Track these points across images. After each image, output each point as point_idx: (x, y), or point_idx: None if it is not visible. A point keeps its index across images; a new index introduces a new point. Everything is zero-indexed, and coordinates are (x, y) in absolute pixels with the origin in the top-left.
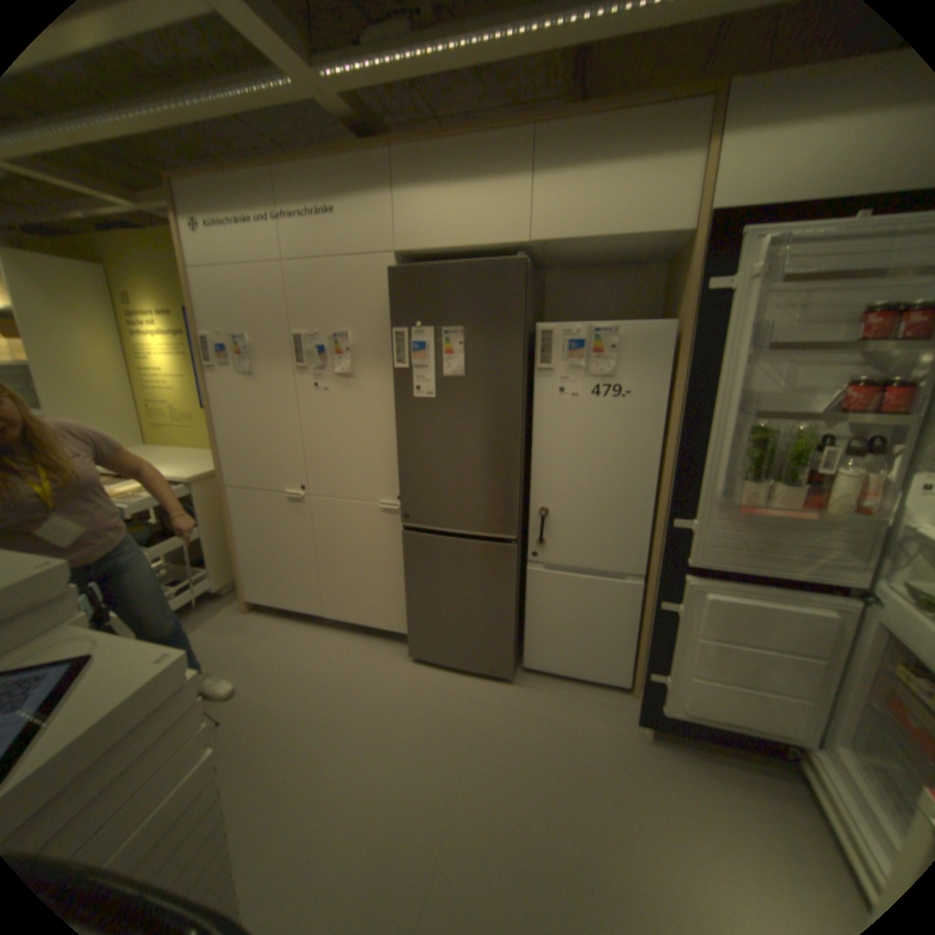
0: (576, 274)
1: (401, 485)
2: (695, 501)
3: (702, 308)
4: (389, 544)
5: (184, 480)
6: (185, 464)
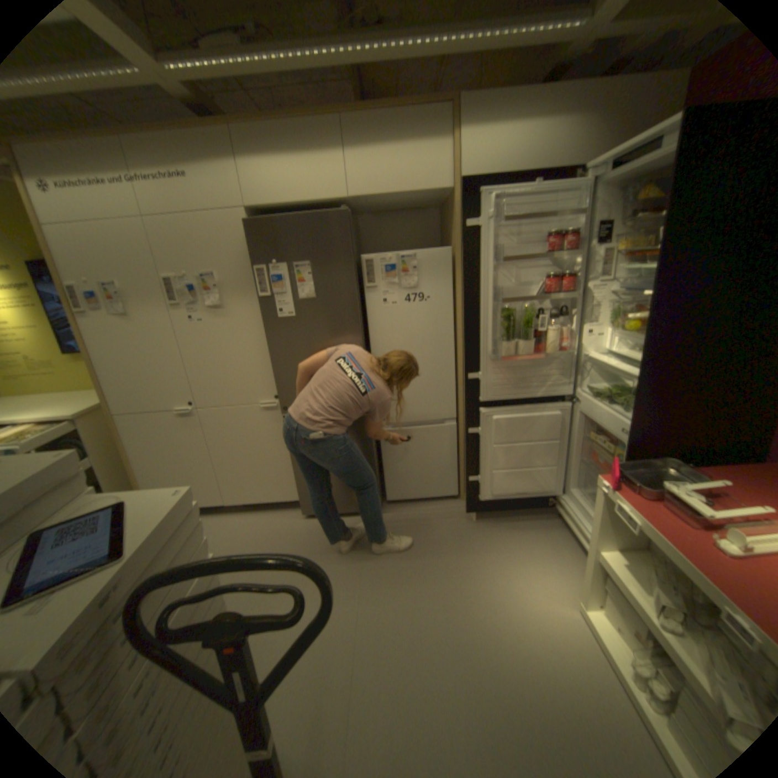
0: (380, 218)
1: (276, 387)
2: (478, 360)
3: (464, 239)
4: (274, 435)
5: (67, 419)
6: (62, 406)
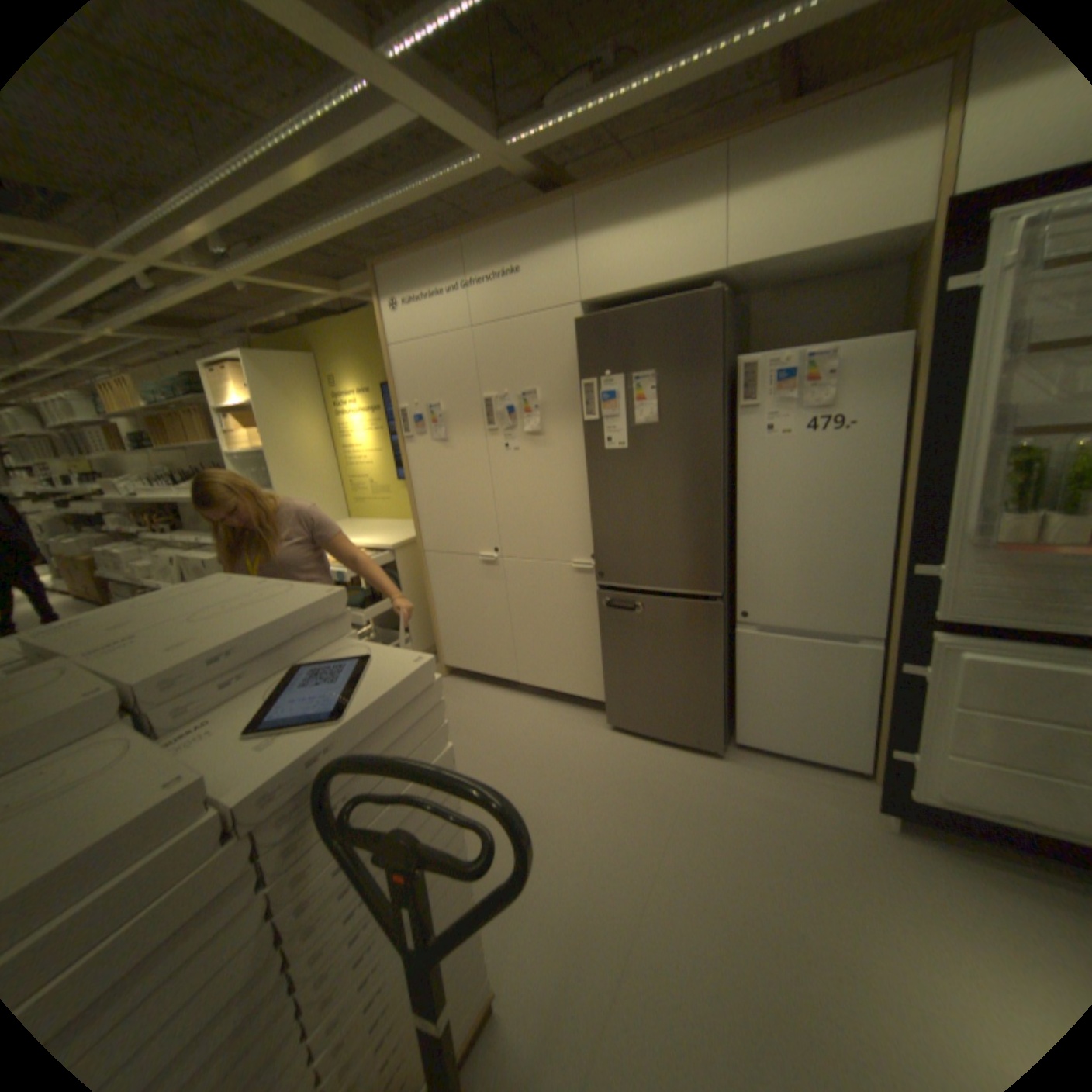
0: (788, 293)
1: (594, 544)
2: (943, 543)
3: (939, 314)
4: (584, 607)
5: (389, 549)
6: (389, 535)
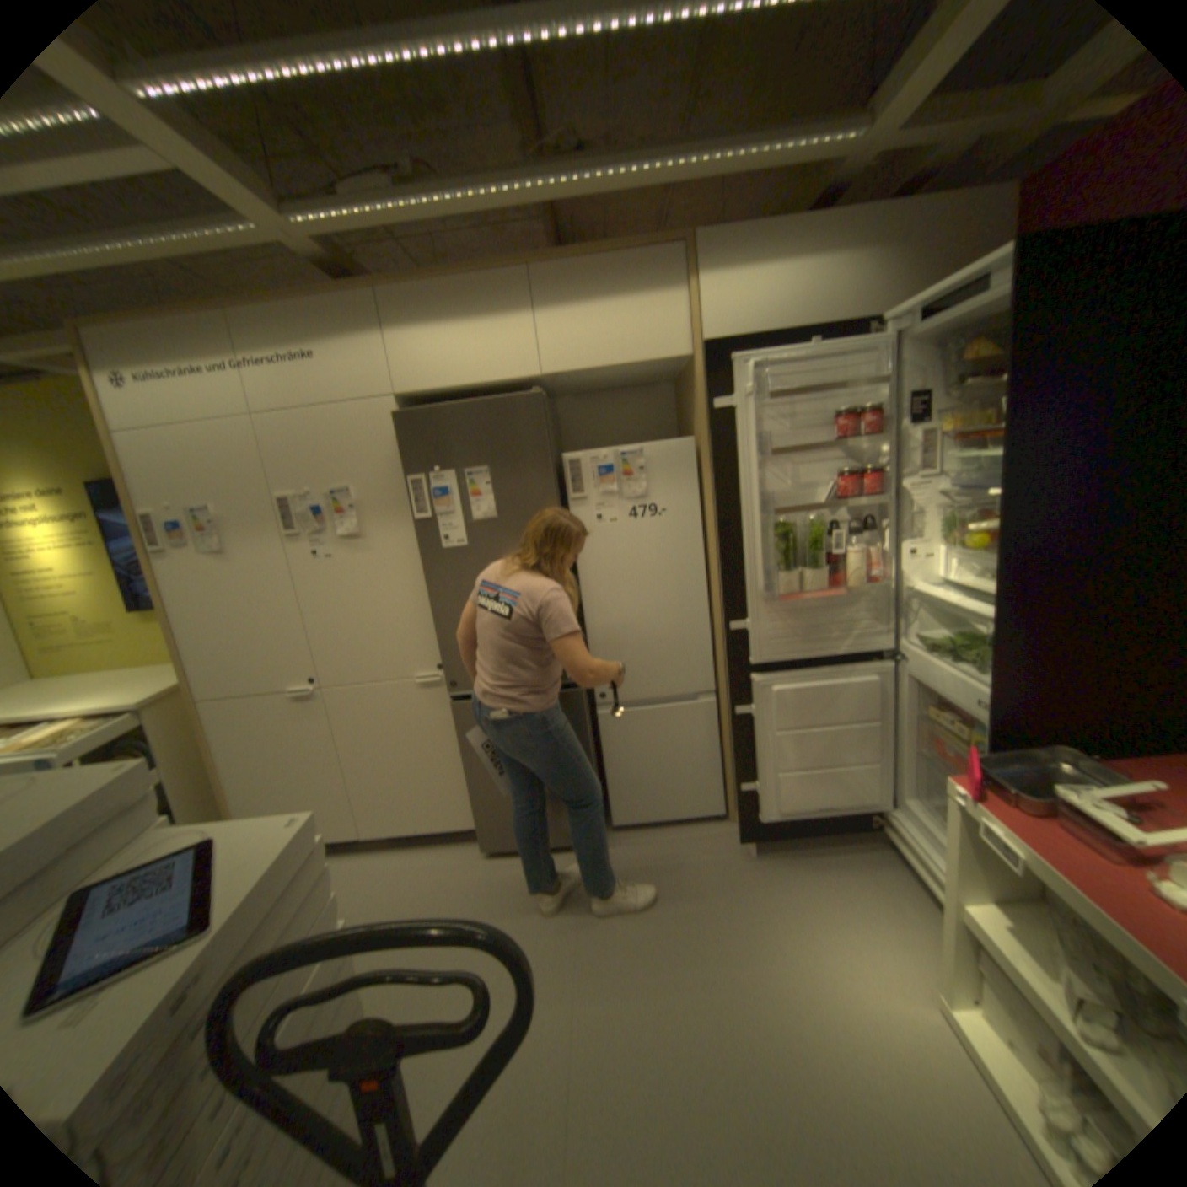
0: (588, 401)
1: (440, 652)
2: (744, 602)
3: (712, 426)
4: (436, 726)
5: (129, 710)
6: (123, 691)
